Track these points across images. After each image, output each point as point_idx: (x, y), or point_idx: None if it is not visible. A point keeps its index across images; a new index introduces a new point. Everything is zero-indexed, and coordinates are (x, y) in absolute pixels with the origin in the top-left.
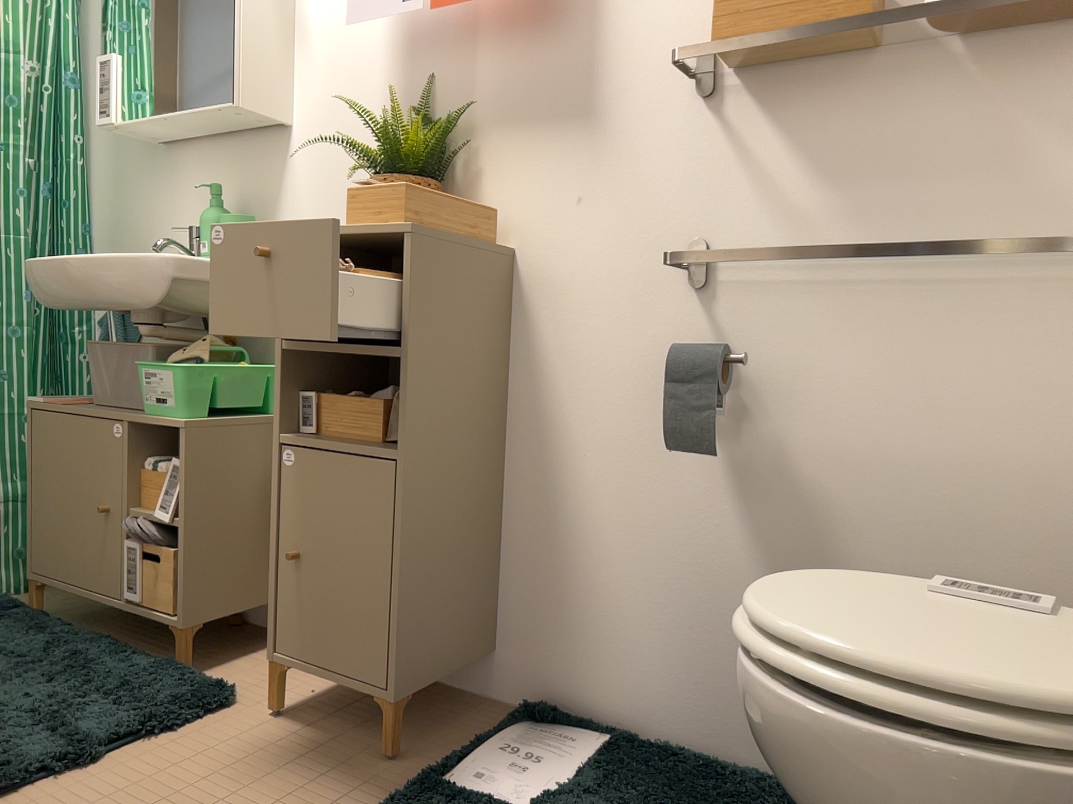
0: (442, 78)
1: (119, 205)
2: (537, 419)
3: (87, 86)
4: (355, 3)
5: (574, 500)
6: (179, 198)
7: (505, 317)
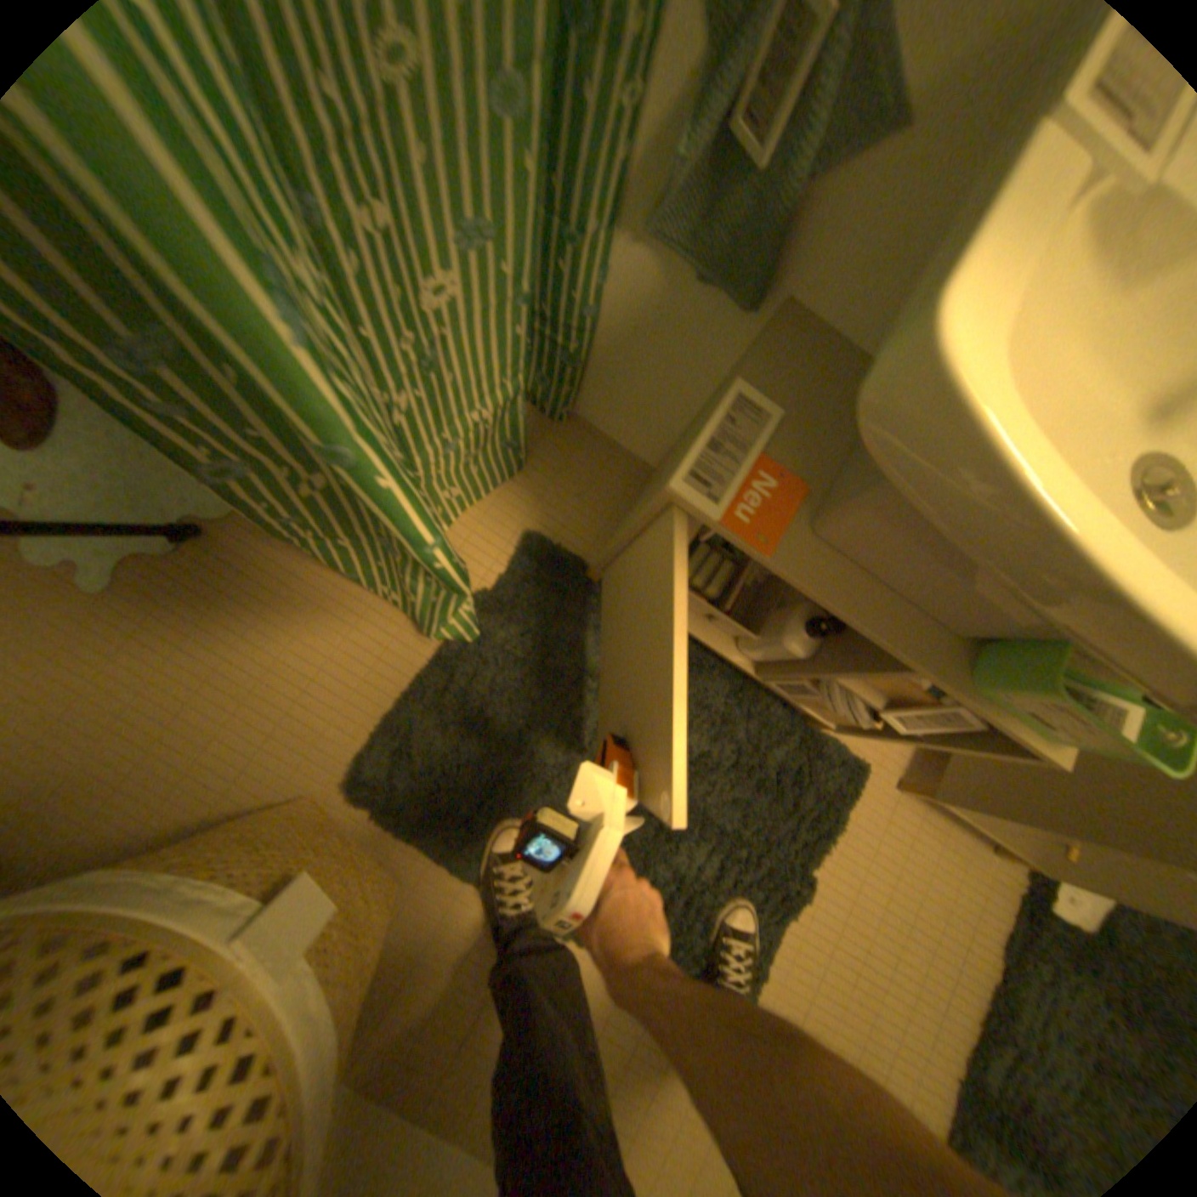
0: None
1: None
2: None
3: None
4: None
5: None
6: None
7: None
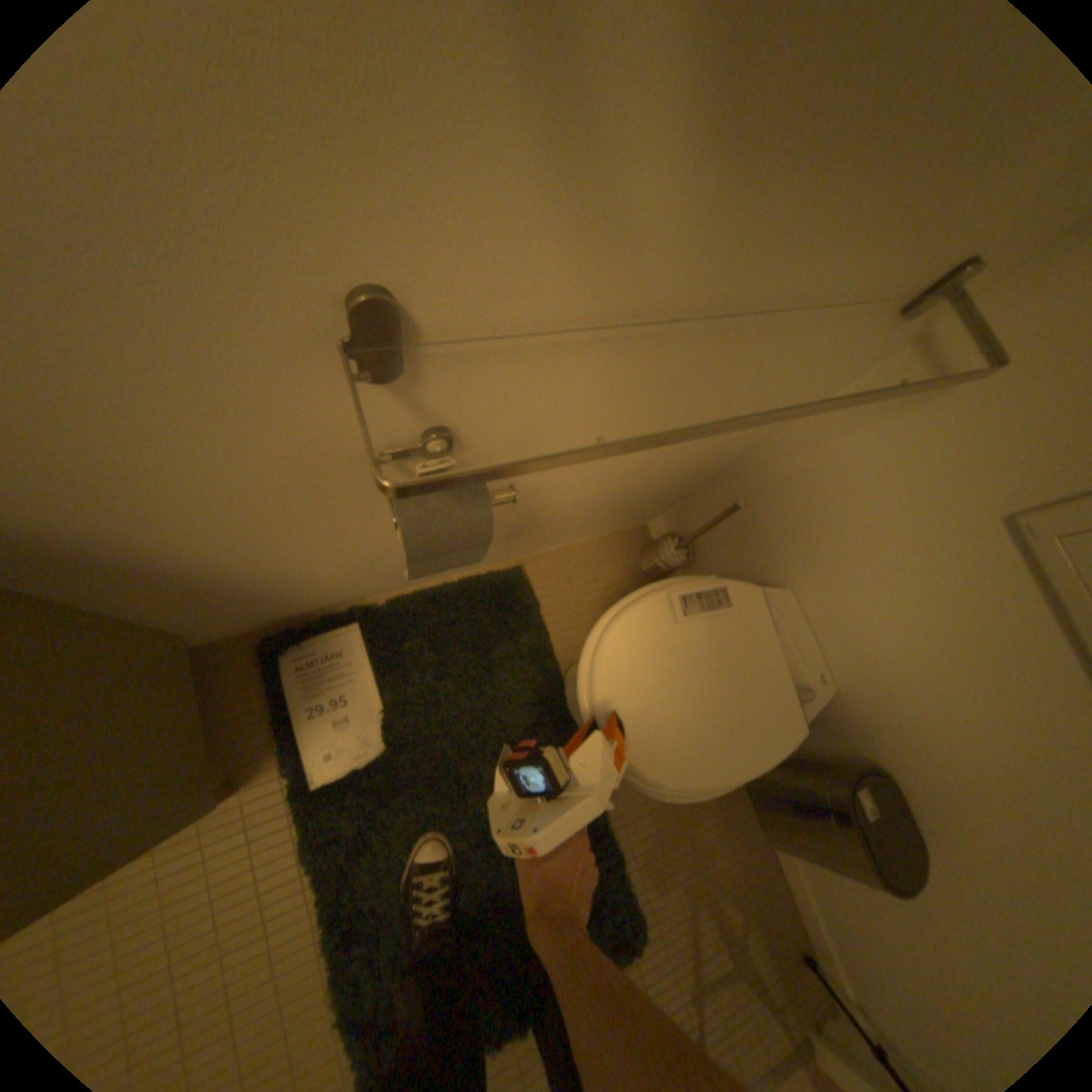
0: None
1: None
2: (76, 556)
3: None
4: None
5: (223, 570)
6: None
7: None
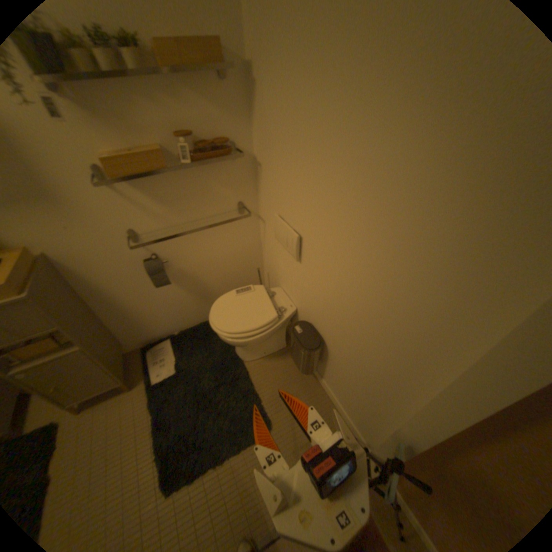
0: None
1: None
2: (96, 295)
3: None
4: None
5: (124, 306)
6: None
7: (57, 276)
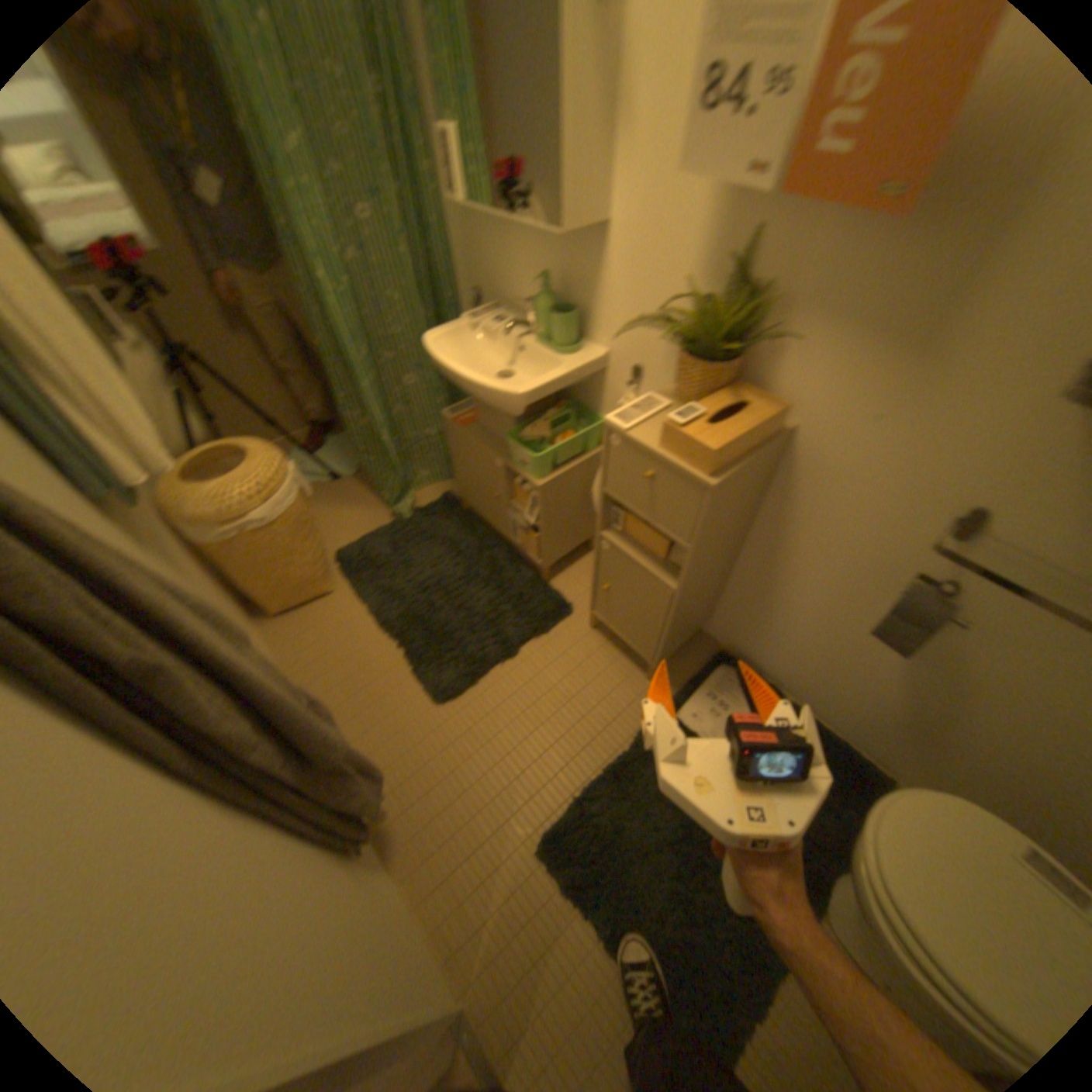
0: (776, 230)
1: (470, 231)
2: (780, 540)
3: (425, 94)
4: (696, 139)
5: (790, 590)
6: (517, 248)
7: (776, 473)
